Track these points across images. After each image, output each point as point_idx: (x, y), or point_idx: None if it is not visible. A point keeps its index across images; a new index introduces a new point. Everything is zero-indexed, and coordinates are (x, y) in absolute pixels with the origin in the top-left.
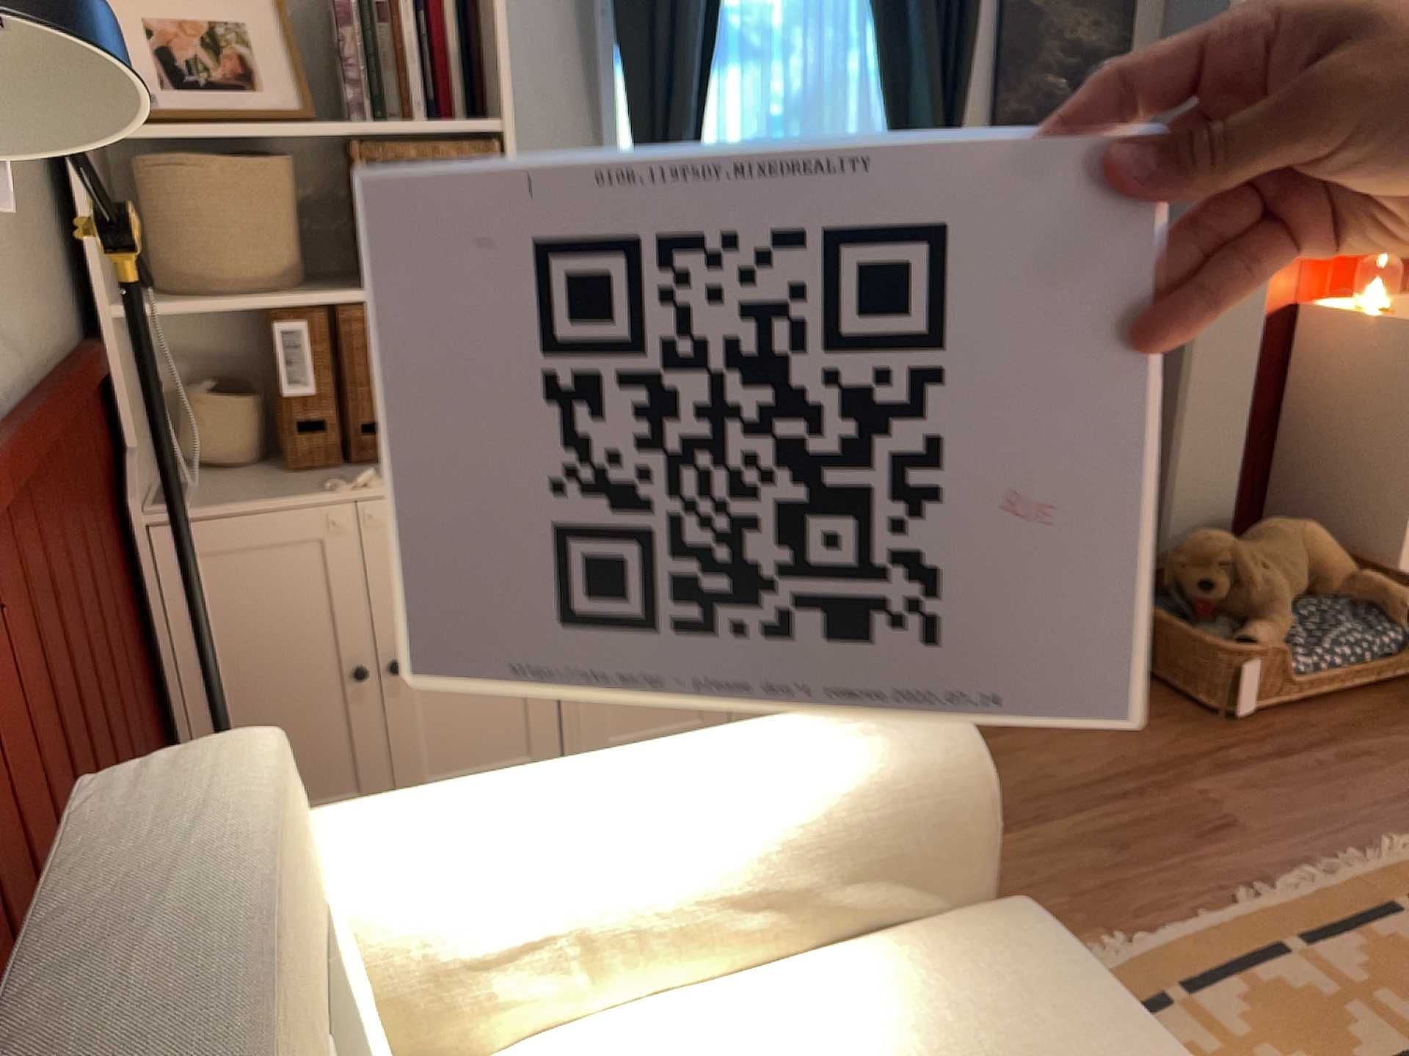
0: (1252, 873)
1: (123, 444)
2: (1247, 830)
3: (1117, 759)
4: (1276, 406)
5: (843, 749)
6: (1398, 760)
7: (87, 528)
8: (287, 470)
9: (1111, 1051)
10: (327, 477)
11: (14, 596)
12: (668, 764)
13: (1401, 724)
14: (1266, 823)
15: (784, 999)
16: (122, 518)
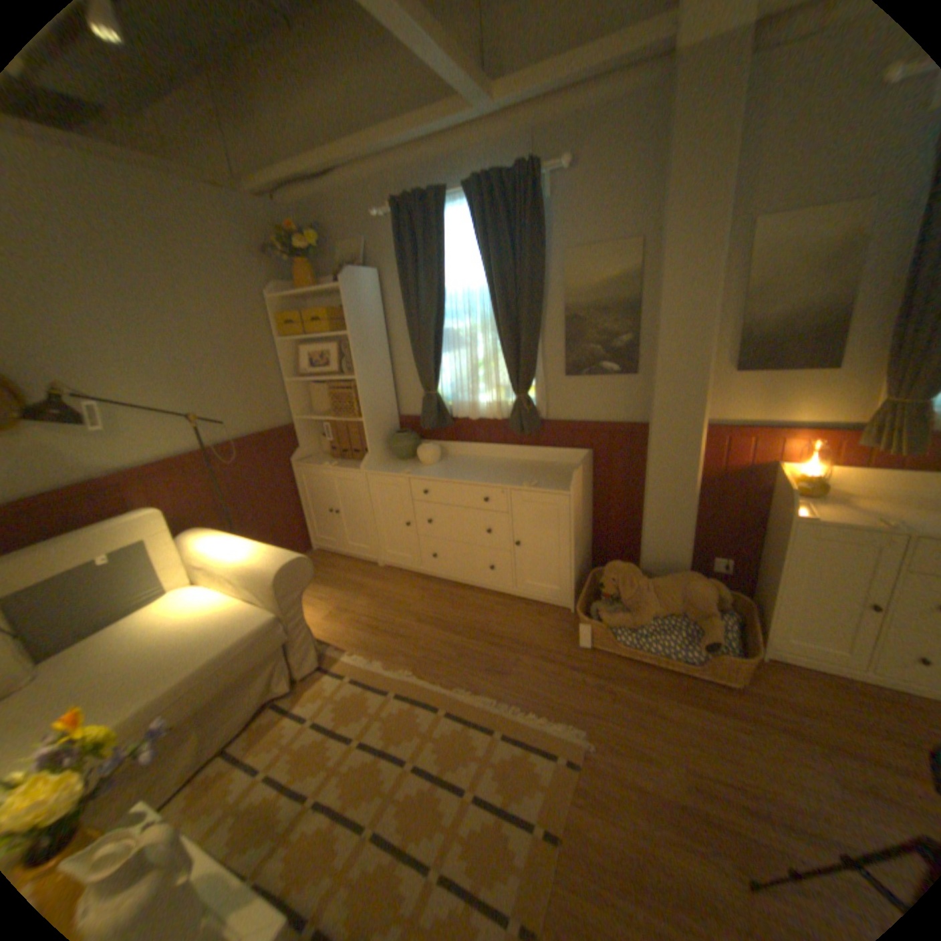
0: (479, 688)
1: (300, 446)
2: (507, 678)
3: (517, 633)
4: (765, 516)
5: (261, 558)
6: (619, 702)
7: (266, 465)
8: (332, 458)
9: (215, 642)
10: (332, 462)
11: (207, 477)
12: (242, 546)
13: (658, 694)
14: (516, 681)
15: (222, 602)
16: (292, 463)
